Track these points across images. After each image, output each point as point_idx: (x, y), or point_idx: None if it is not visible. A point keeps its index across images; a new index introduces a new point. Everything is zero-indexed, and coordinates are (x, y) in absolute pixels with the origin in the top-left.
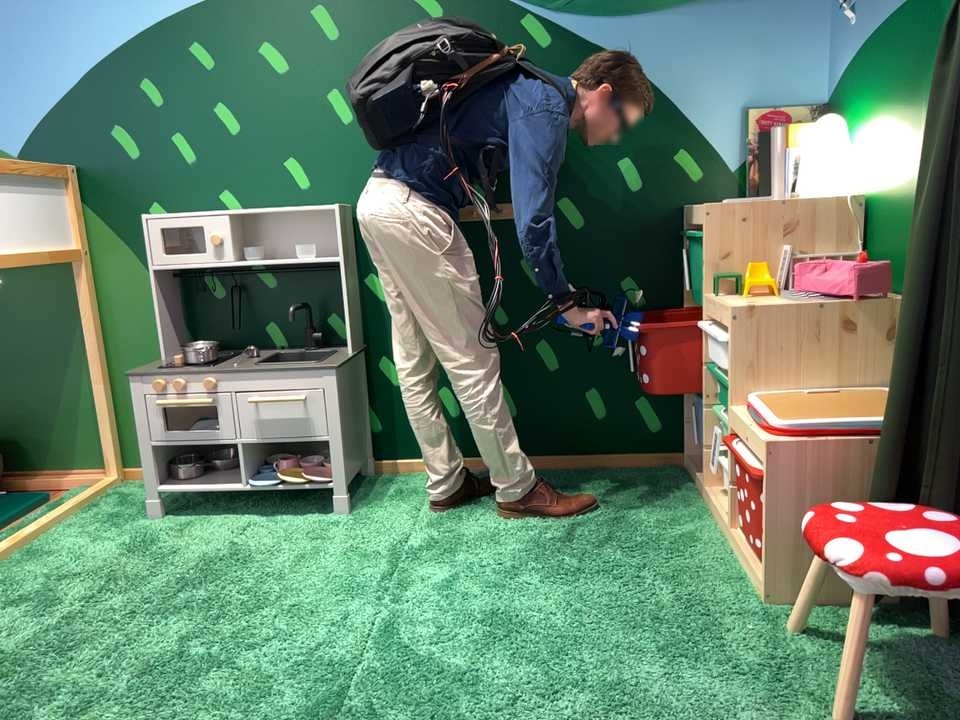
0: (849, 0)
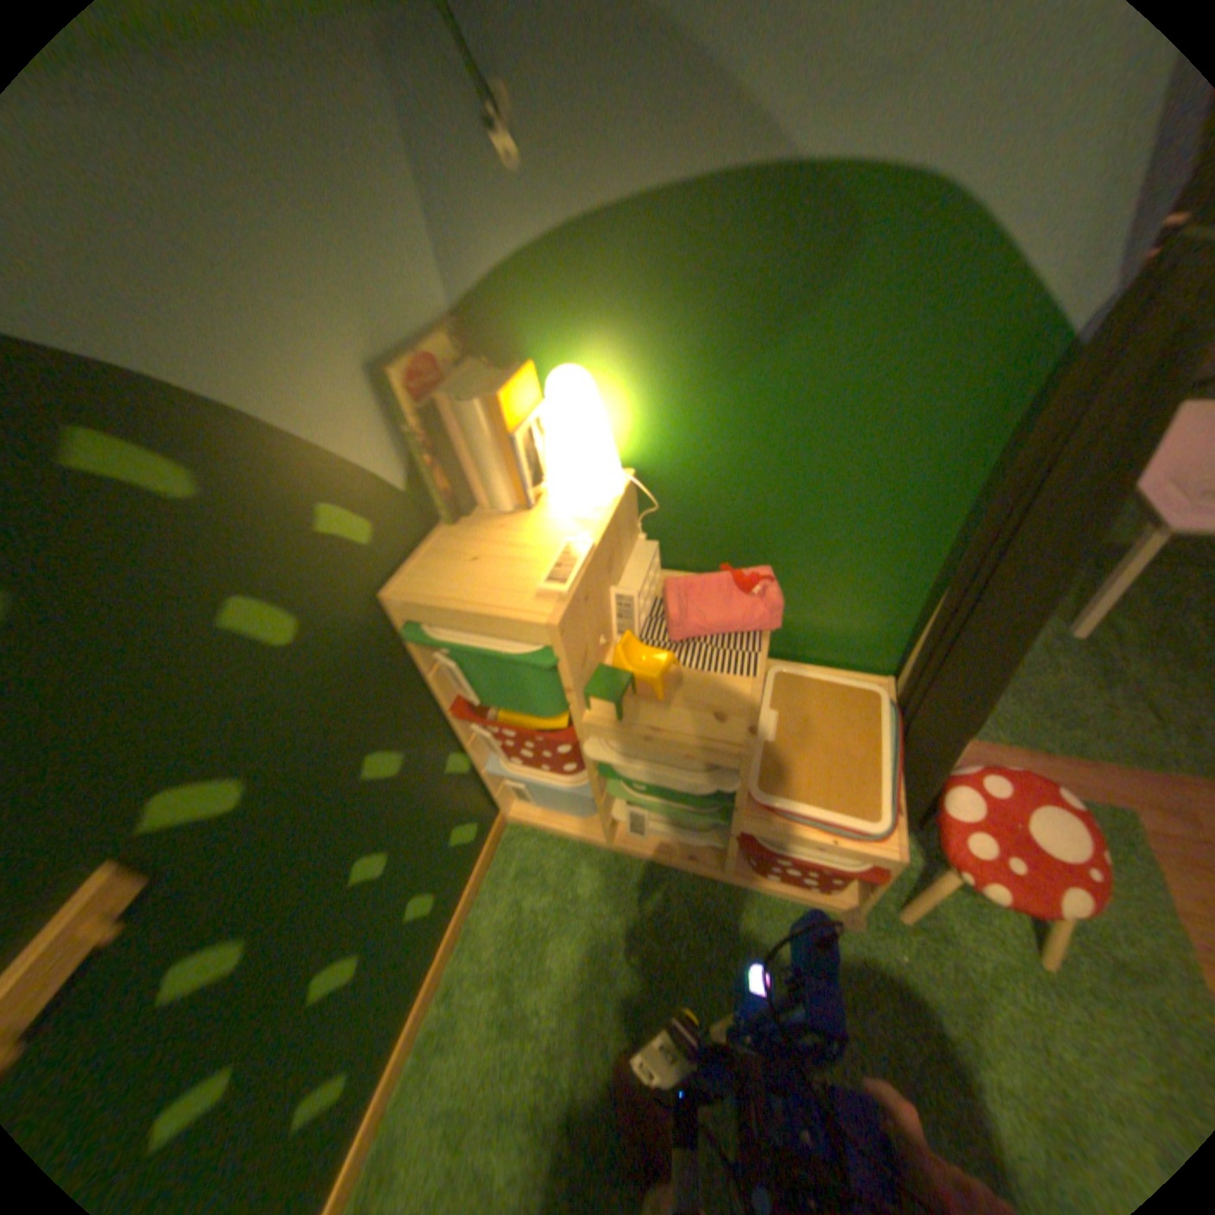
0: (501, 107)
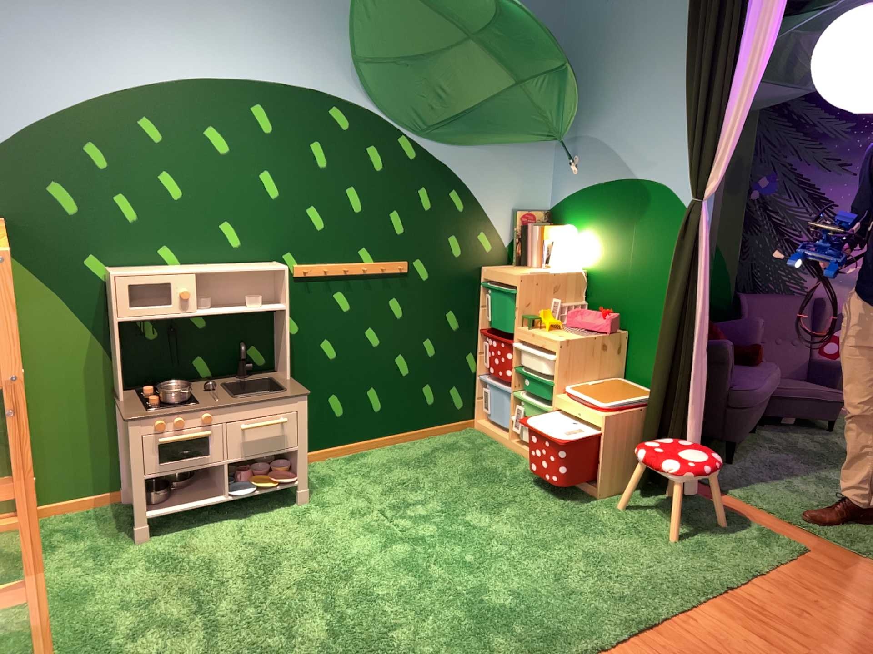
0: (570, 164)
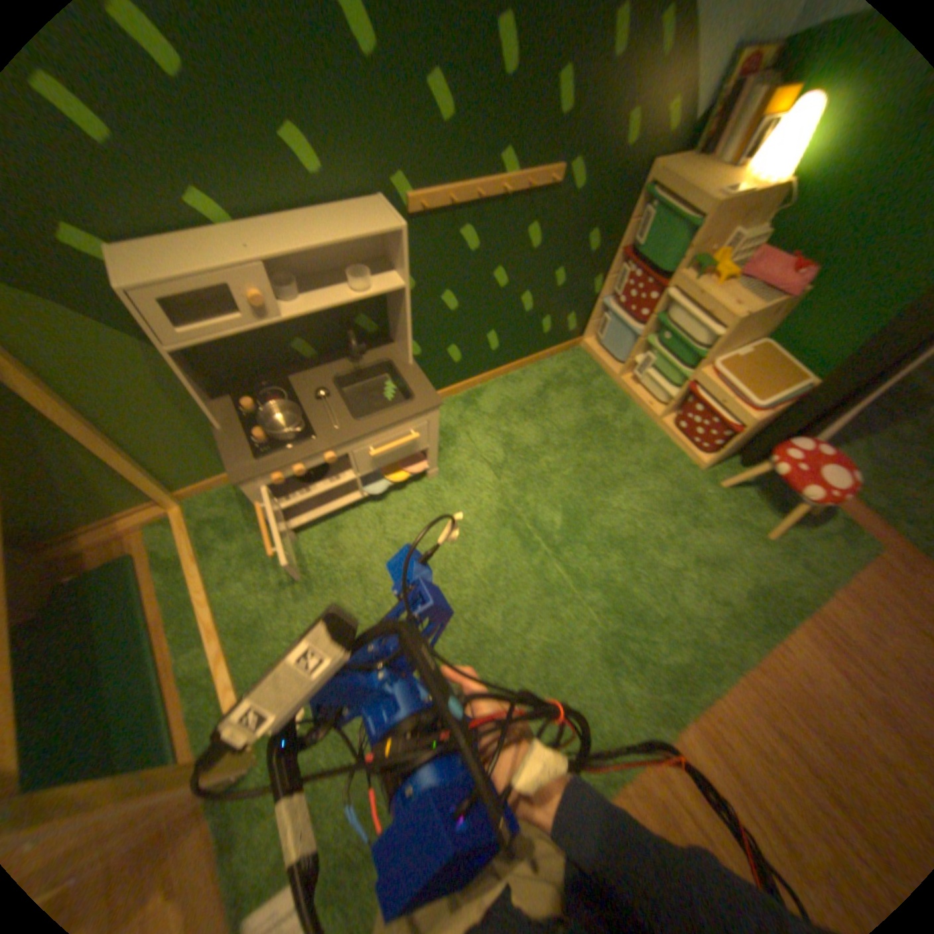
0: None
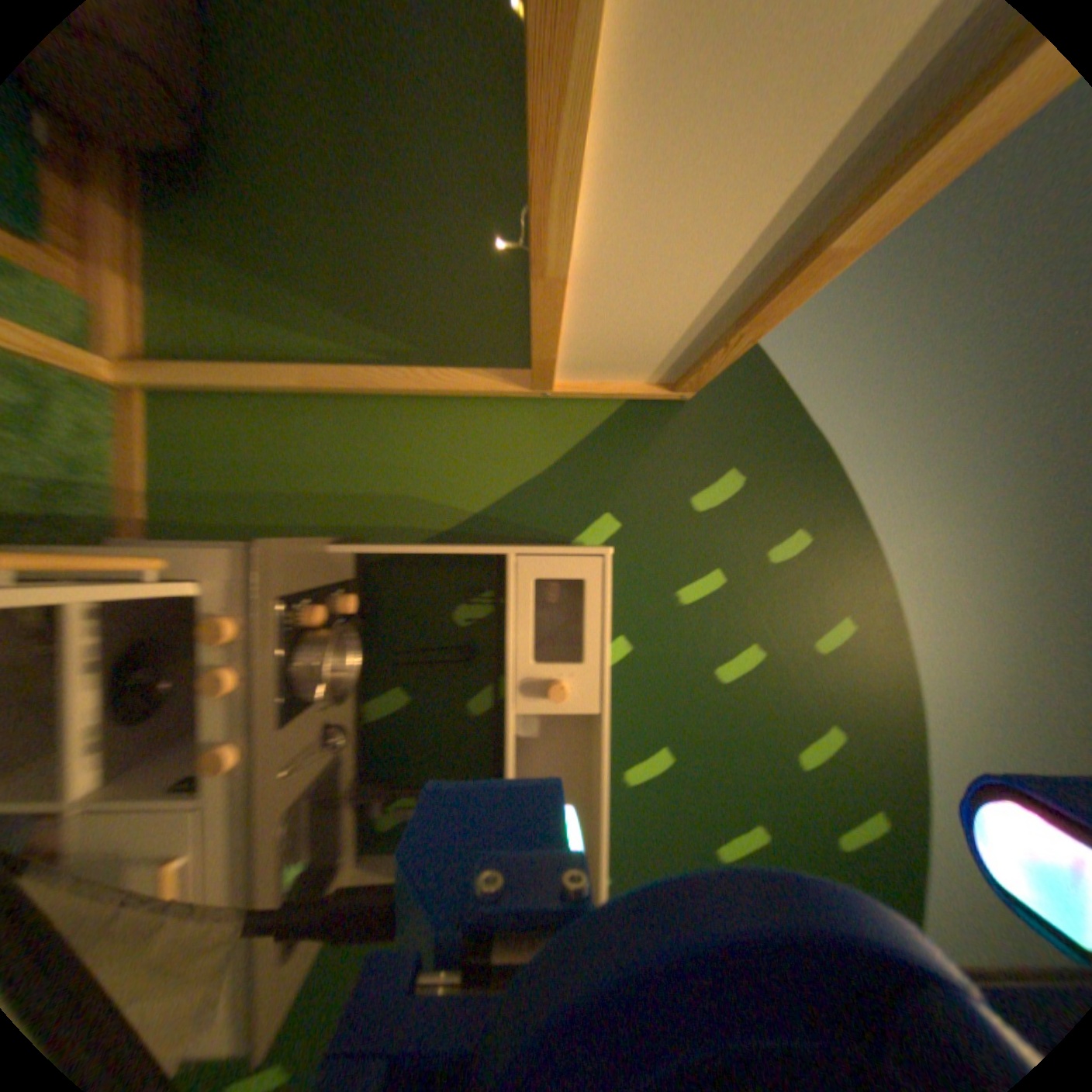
0: None
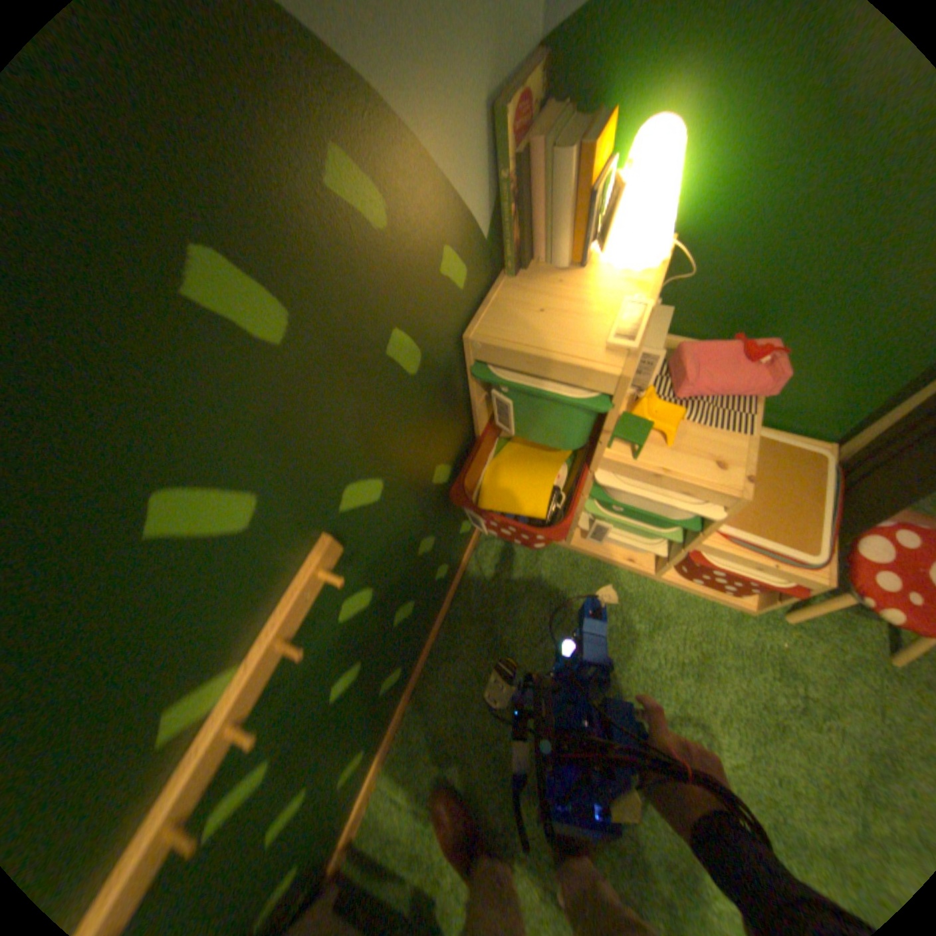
0: None
